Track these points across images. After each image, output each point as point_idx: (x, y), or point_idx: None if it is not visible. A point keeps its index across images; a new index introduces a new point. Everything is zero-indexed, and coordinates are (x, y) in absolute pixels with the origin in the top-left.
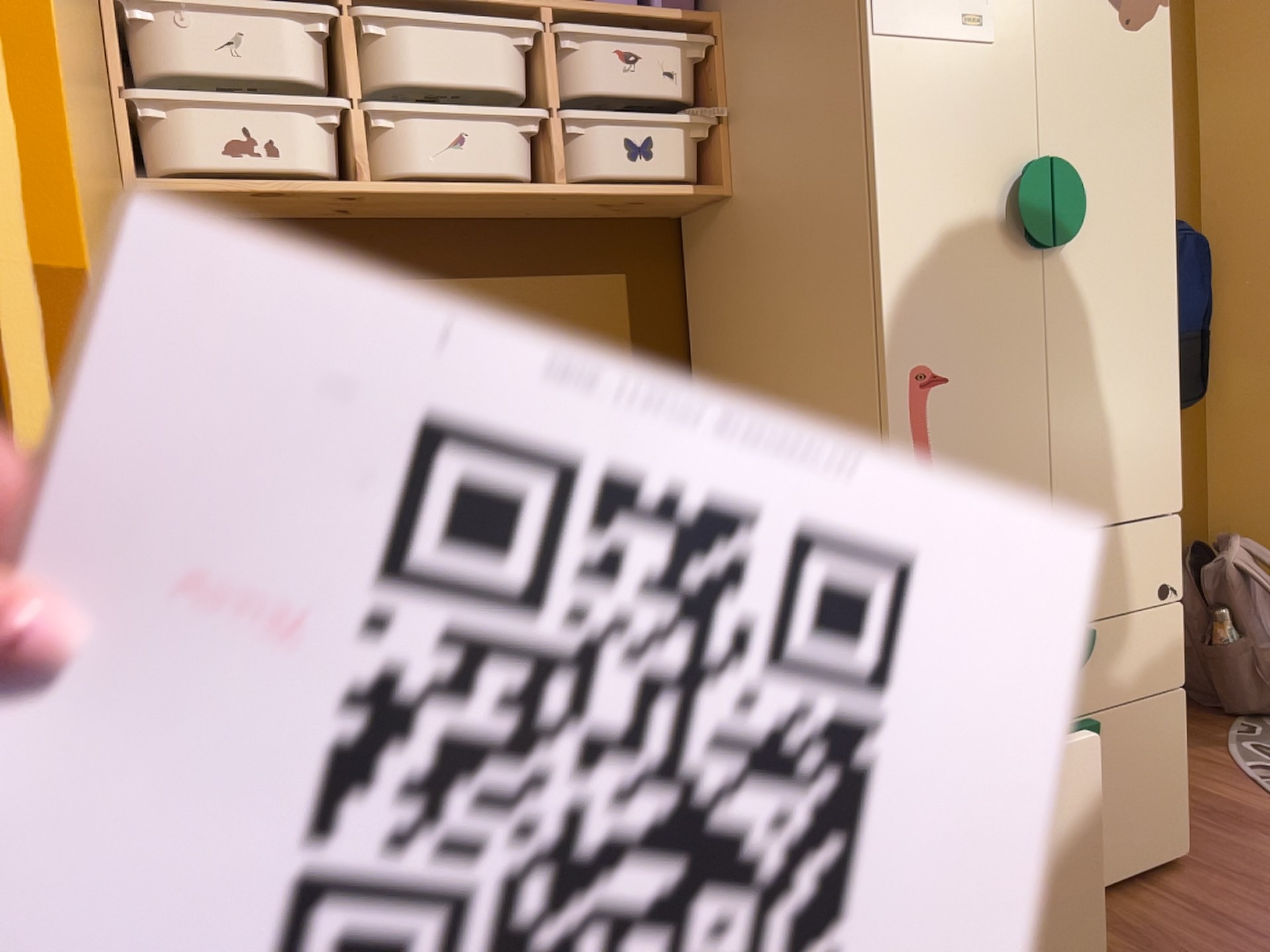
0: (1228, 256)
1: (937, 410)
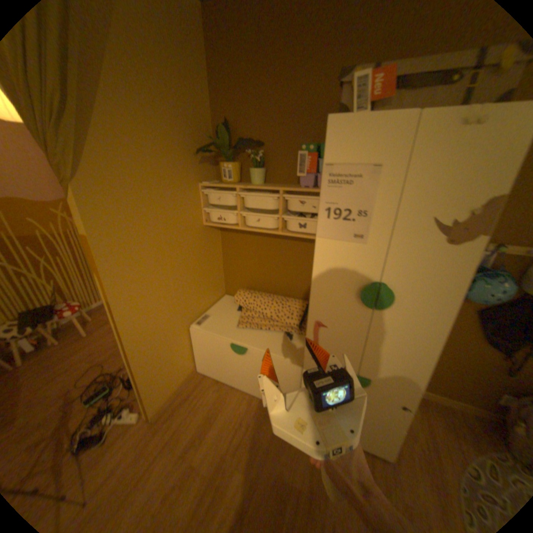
0: None
1: (321, 331)
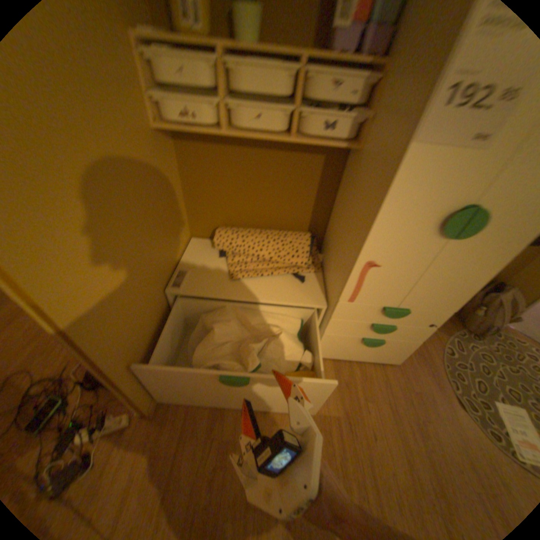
0: None
1: (371, 272)
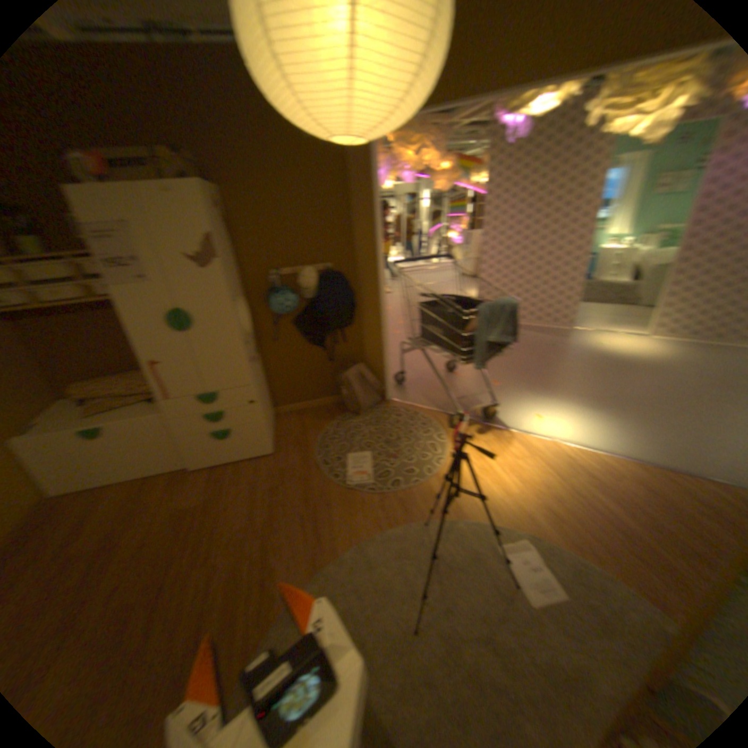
0: (362, 283)
1: (154, 371)
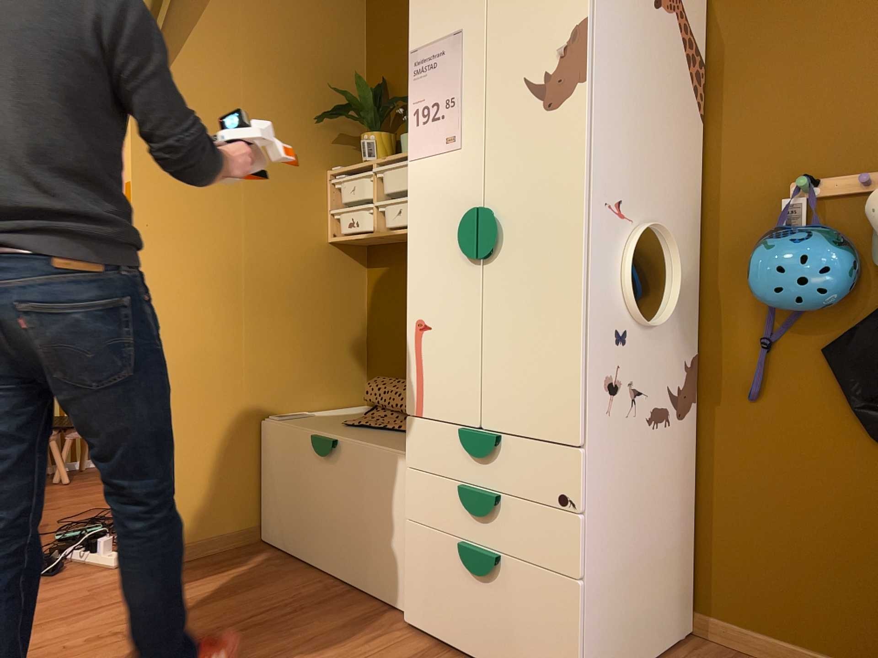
0: None
1: (425, 342)
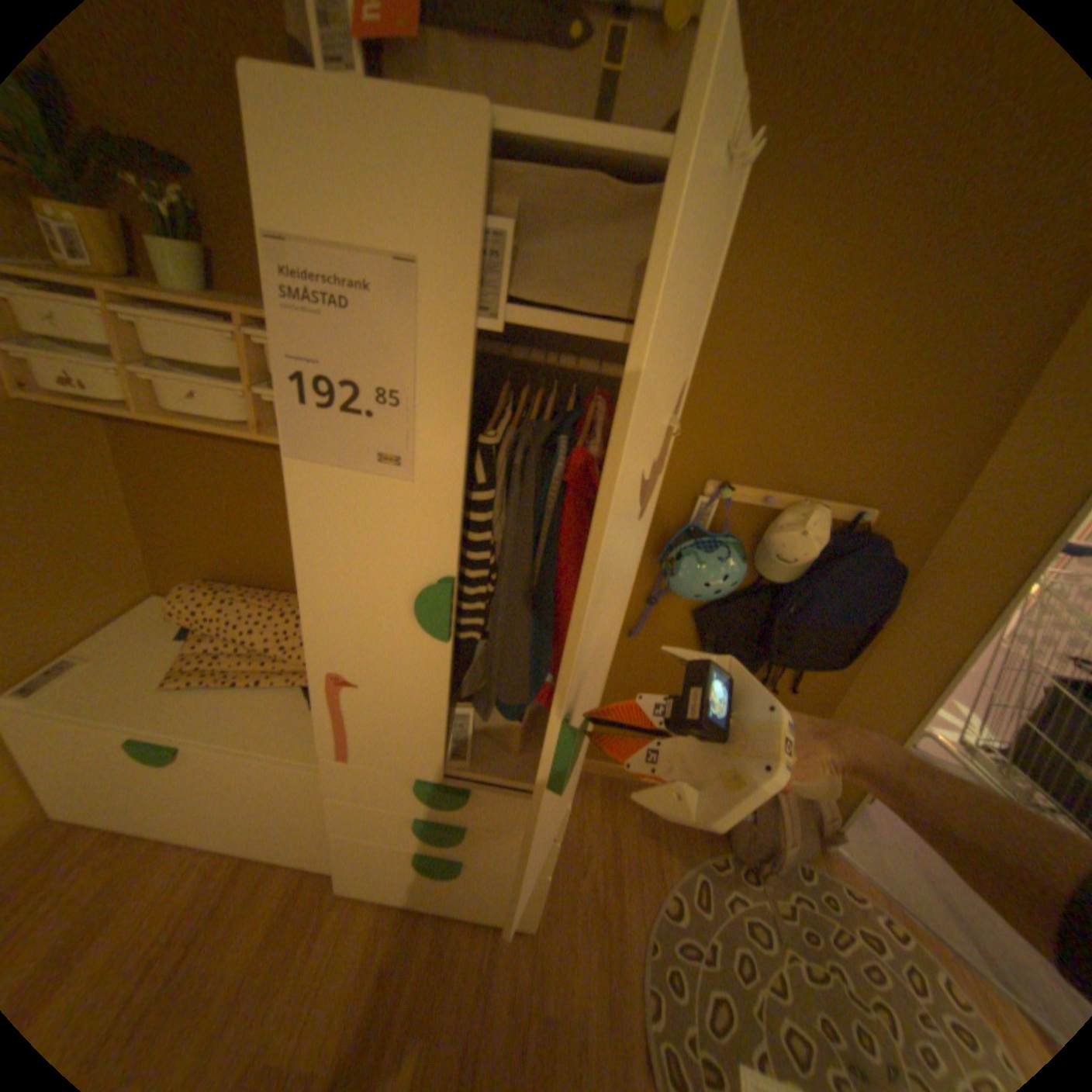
0: (942, 585)
1: (347, 699)
